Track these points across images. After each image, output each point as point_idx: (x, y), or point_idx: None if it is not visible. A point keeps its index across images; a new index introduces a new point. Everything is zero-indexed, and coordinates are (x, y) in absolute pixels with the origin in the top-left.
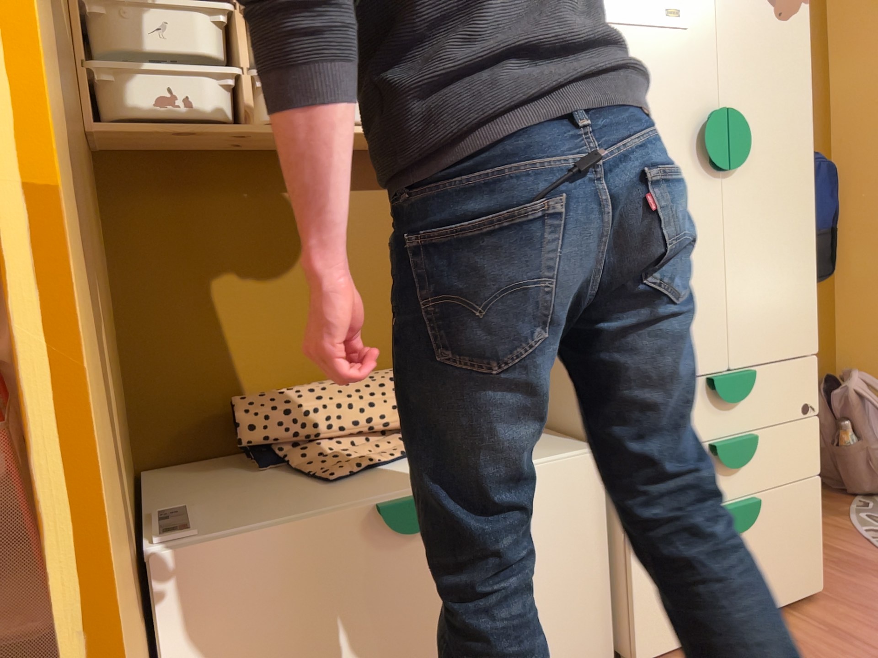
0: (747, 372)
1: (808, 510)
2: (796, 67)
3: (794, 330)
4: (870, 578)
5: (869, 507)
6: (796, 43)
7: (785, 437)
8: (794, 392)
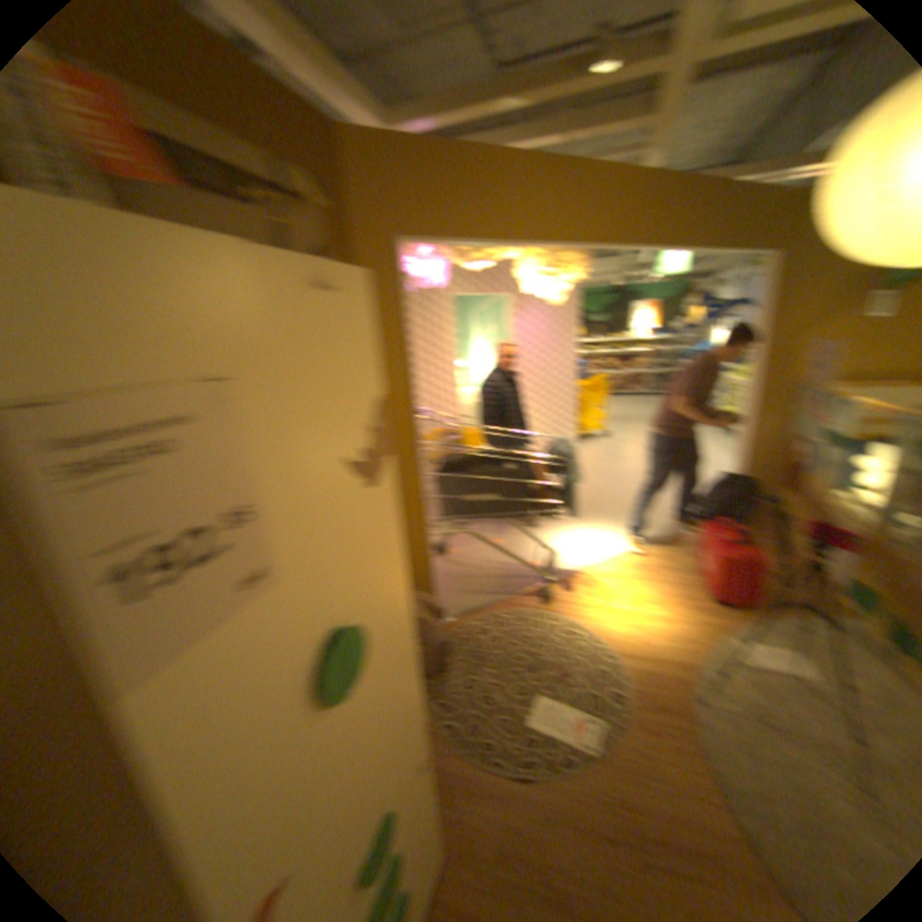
0: (388, 828)
1: (431, 831)
2: (391, 521)
3: (411, 734)
4: (462, 810)
5: (438, 699)
6: (388, 501)
7: (415, 813)
8: (416, 774)
